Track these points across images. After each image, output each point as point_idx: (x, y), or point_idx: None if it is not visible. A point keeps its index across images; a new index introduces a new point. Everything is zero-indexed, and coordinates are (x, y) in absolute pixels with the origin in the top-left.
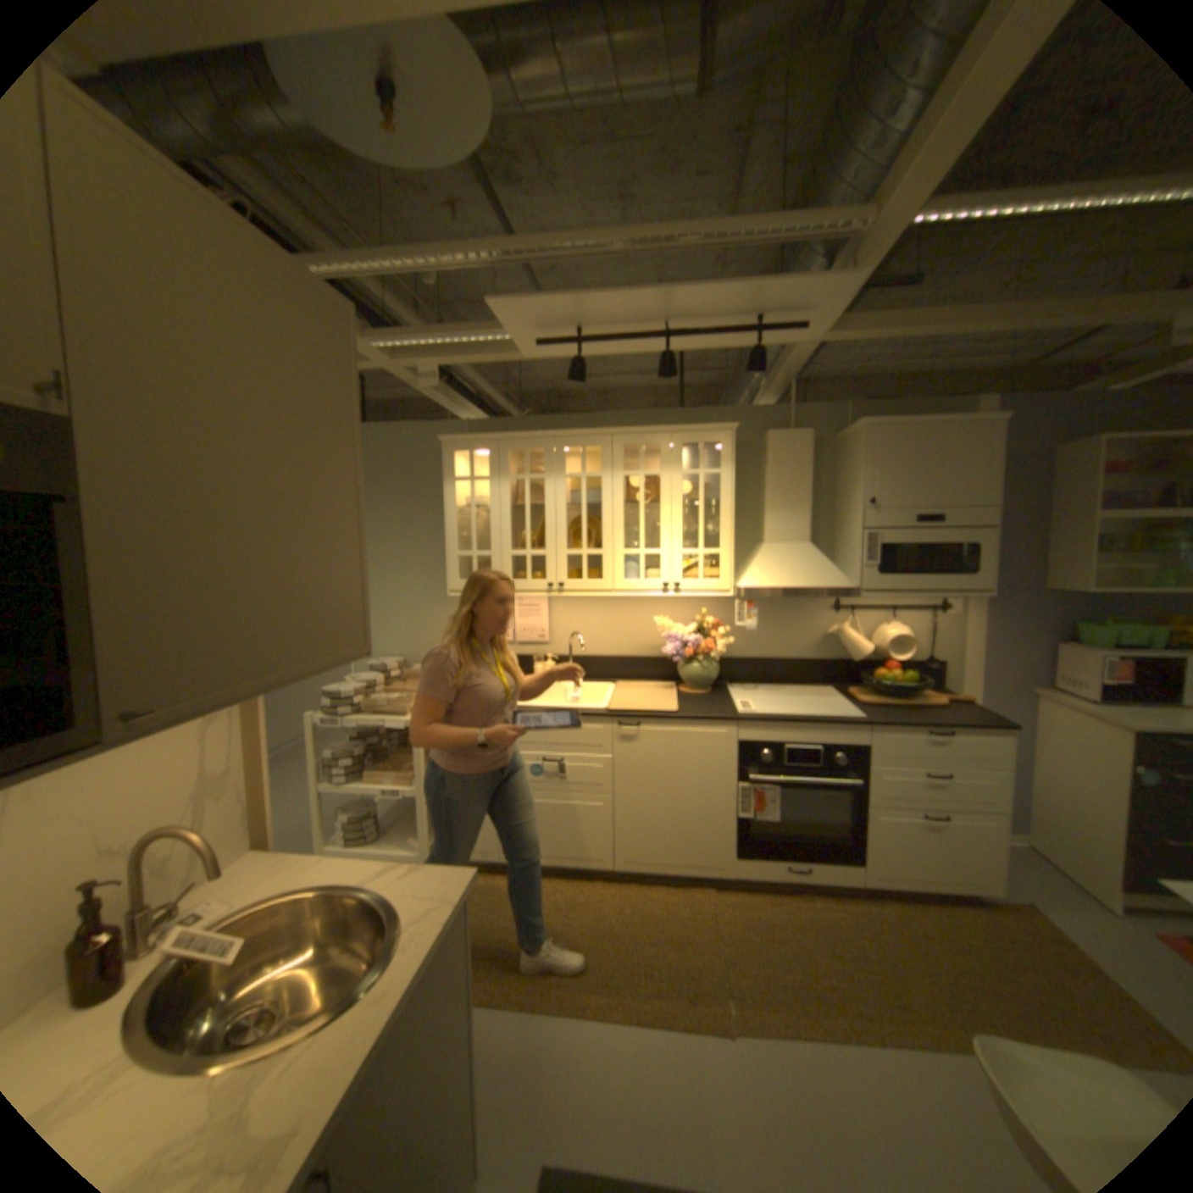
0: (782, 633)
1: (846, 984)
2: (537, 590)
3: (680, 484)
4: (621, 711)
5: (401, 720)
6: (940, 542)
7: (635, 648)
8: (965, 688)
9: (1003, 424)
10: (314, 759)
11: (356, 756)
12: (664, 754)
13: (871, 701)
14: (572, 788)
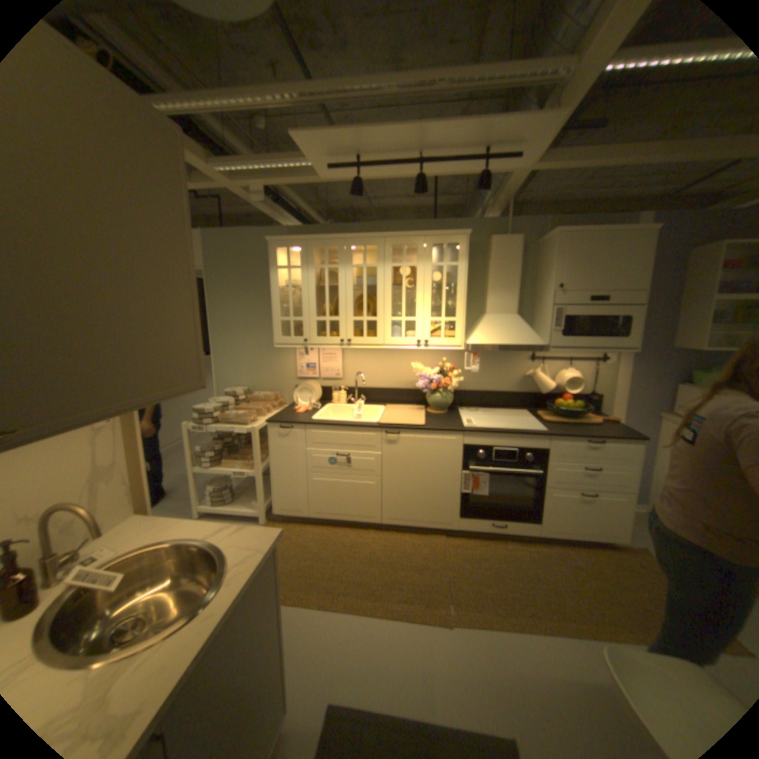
0: (495, 374)
1: (524, 596)
2: (334, 344)
3: (431, 273)
4: (387, 424)
5: (245, 428)
6: (605, 315)
7: (399, 383)
8: (614, 411)
9: (655, 232)
10: (190, 452)
11: (217, 450)
12: (415, 452)
13: (552, 419)
14: (355, 472)
